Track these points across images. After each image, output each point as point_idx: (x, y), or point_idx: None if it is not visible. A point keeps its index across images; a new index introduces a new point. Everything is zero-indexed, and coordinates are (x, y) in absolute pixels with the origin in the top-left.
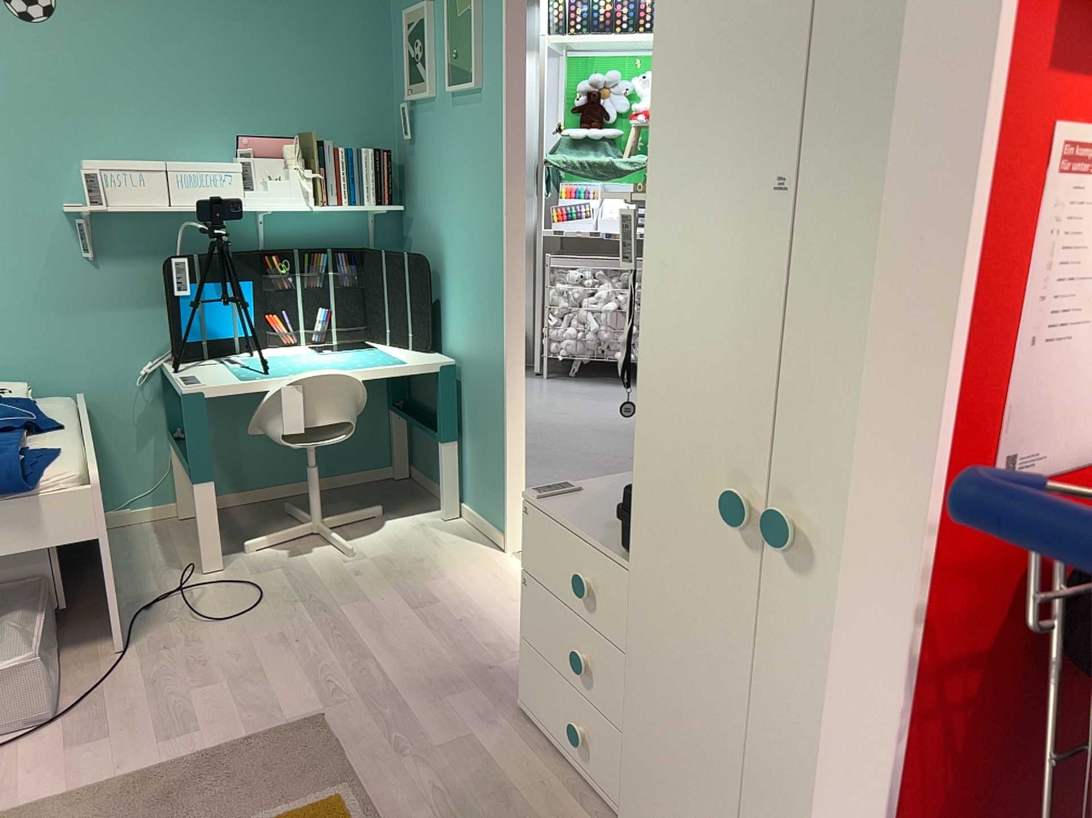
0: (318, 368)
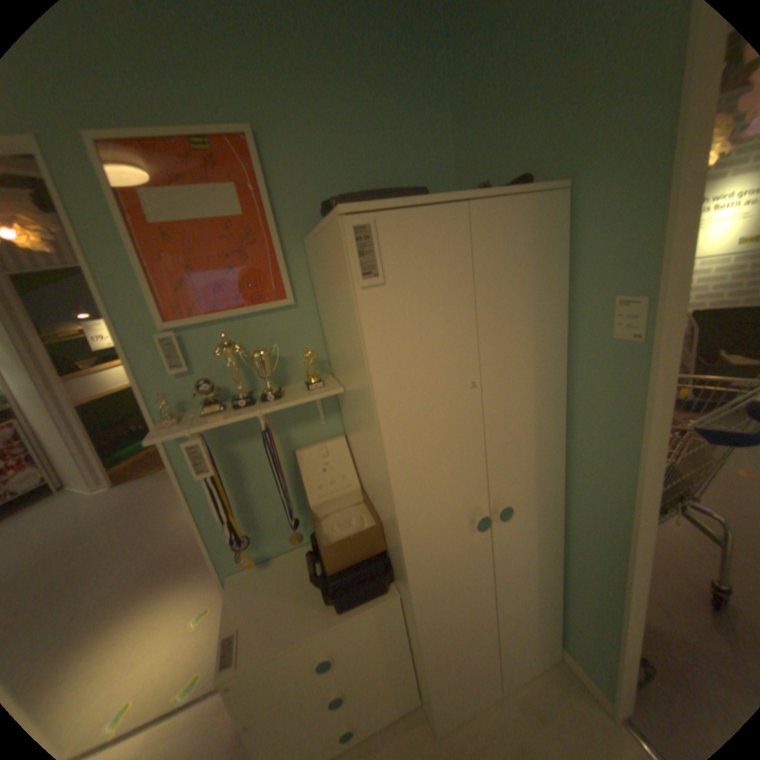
0: None
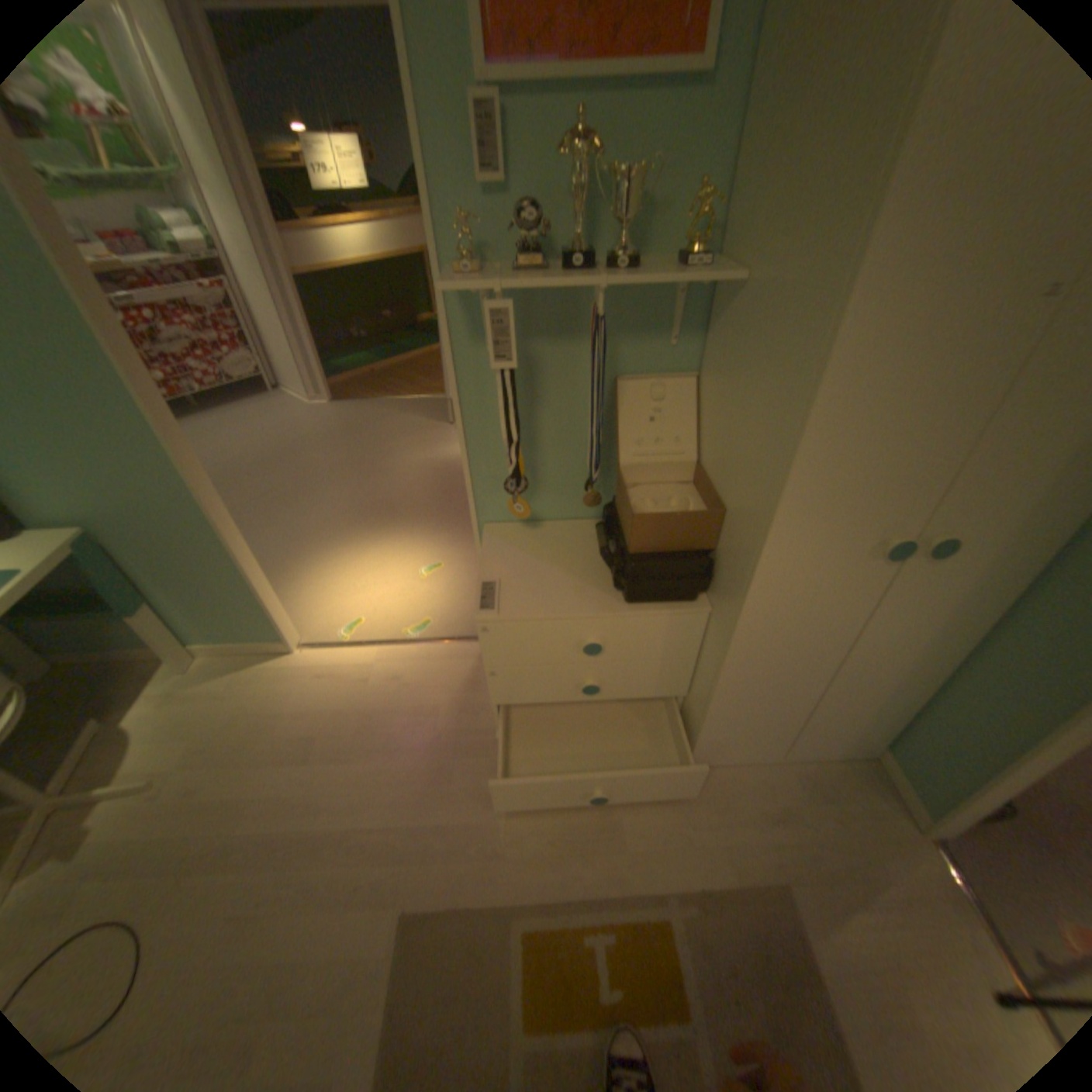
0: None
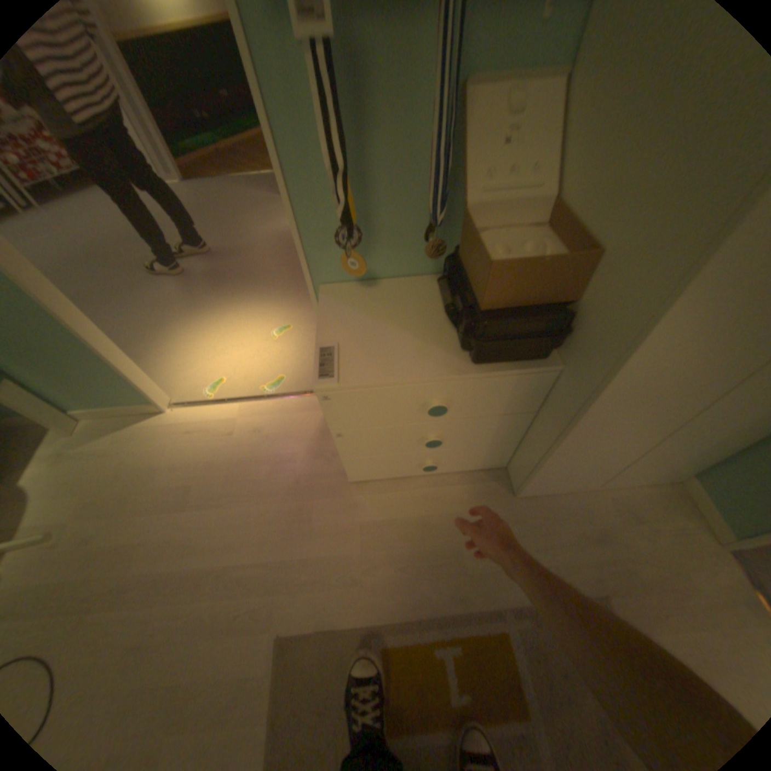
0: None
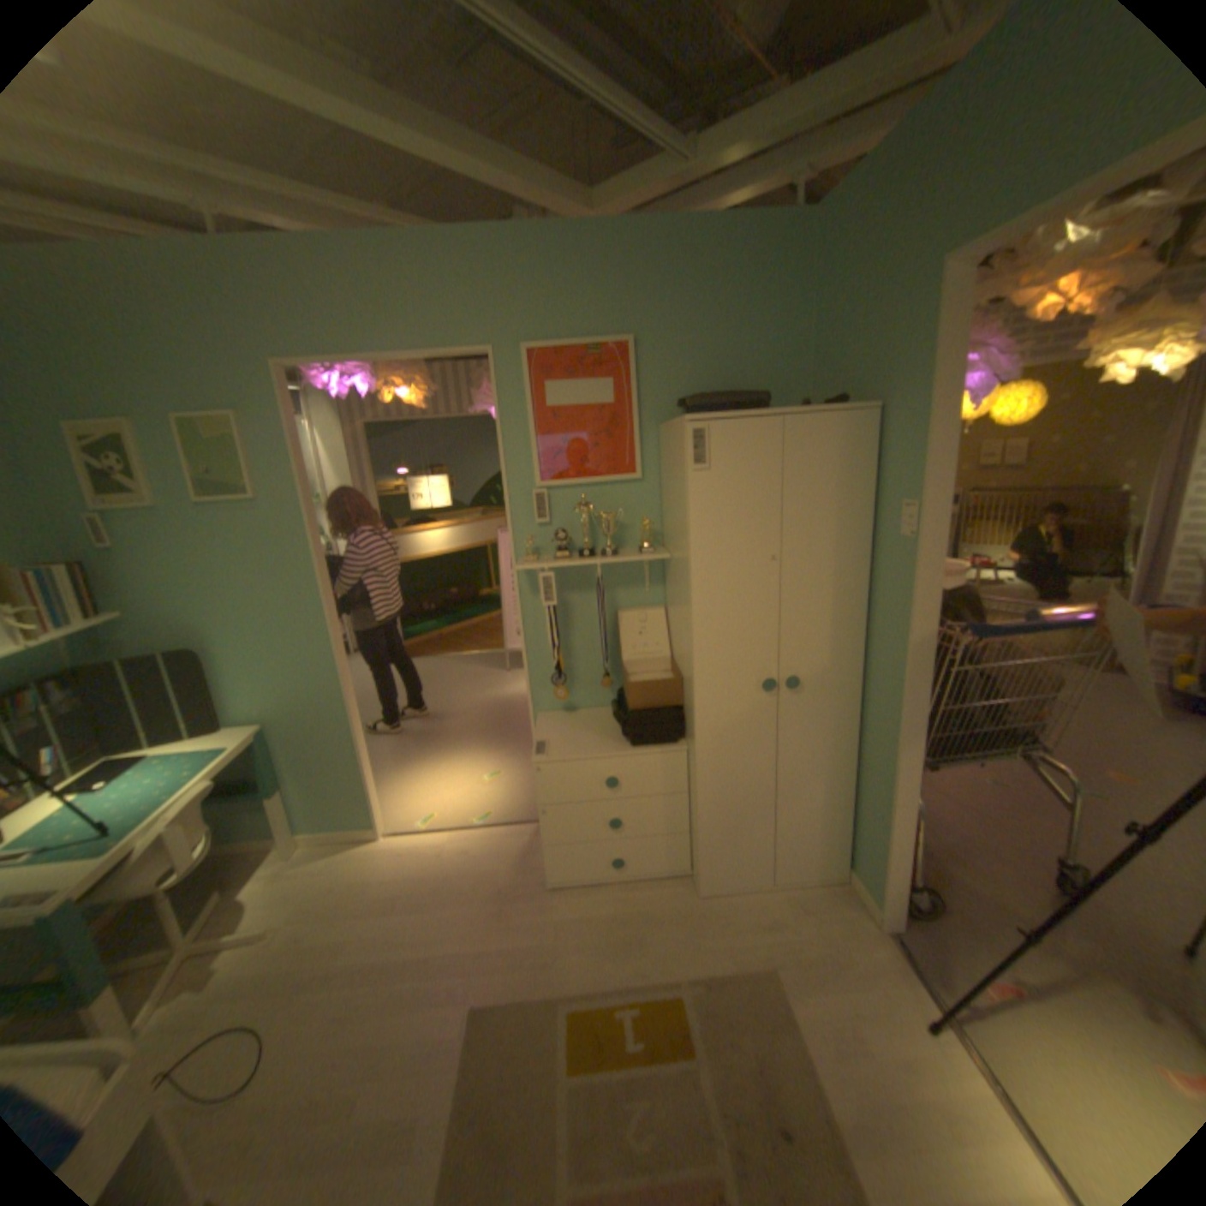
0: (147, 800)
